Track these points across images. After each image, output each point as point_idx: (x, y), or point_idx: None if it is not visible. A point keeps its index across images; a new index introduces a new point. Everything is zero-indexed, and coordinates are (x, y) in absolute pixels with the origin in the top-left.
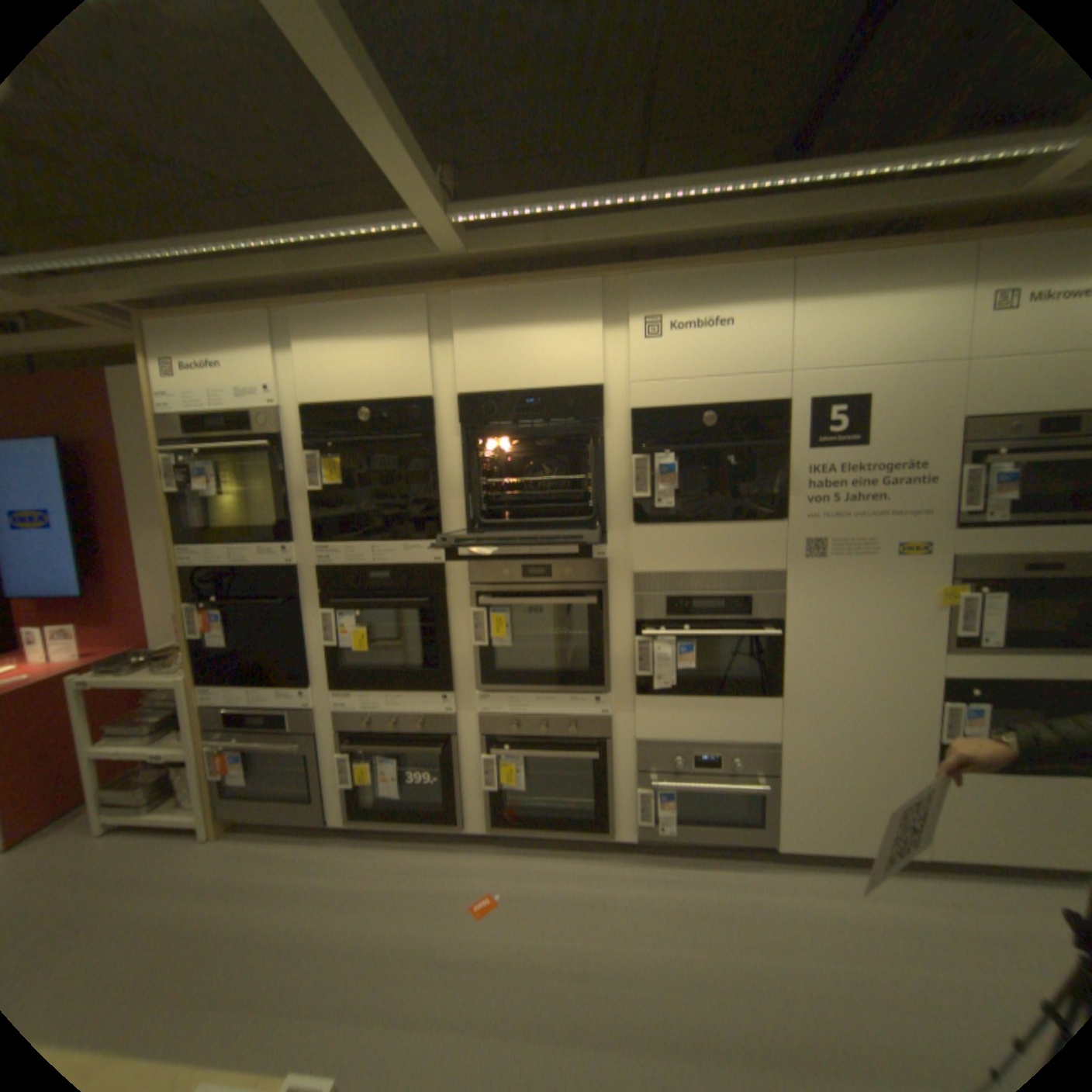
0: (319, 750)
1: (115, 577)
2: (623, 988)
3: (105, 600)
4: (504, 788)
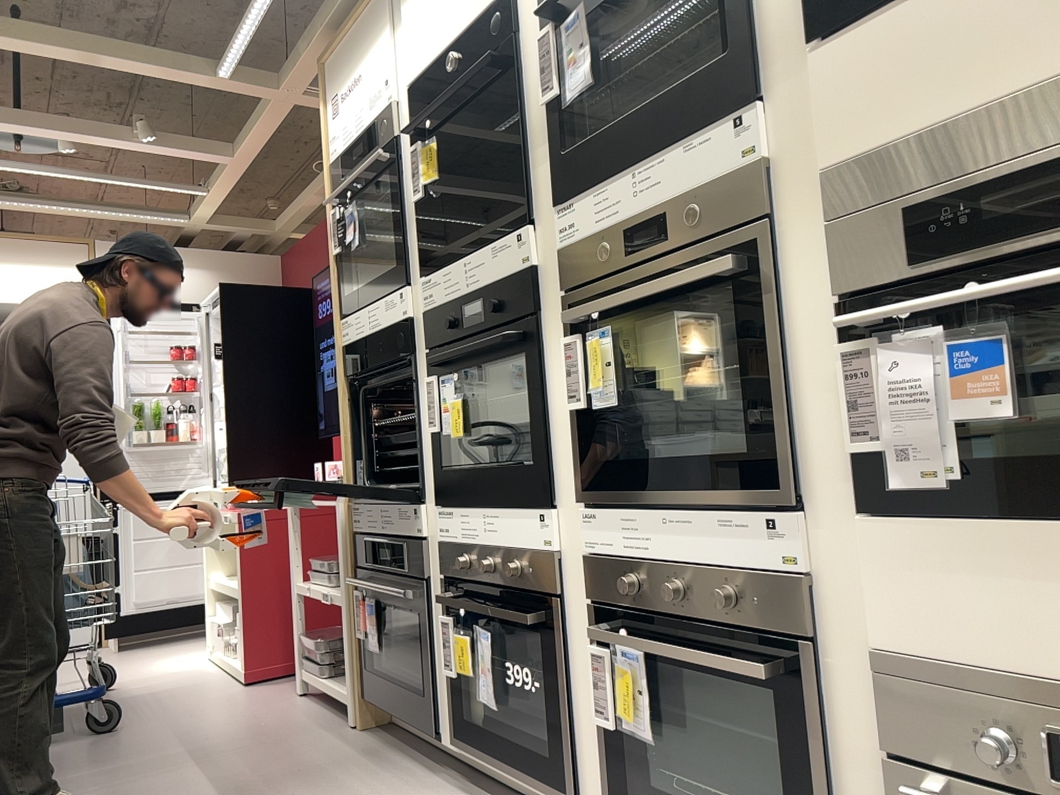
0: (432, 604)
1: None
2: None
3: None
4: (626, 724)
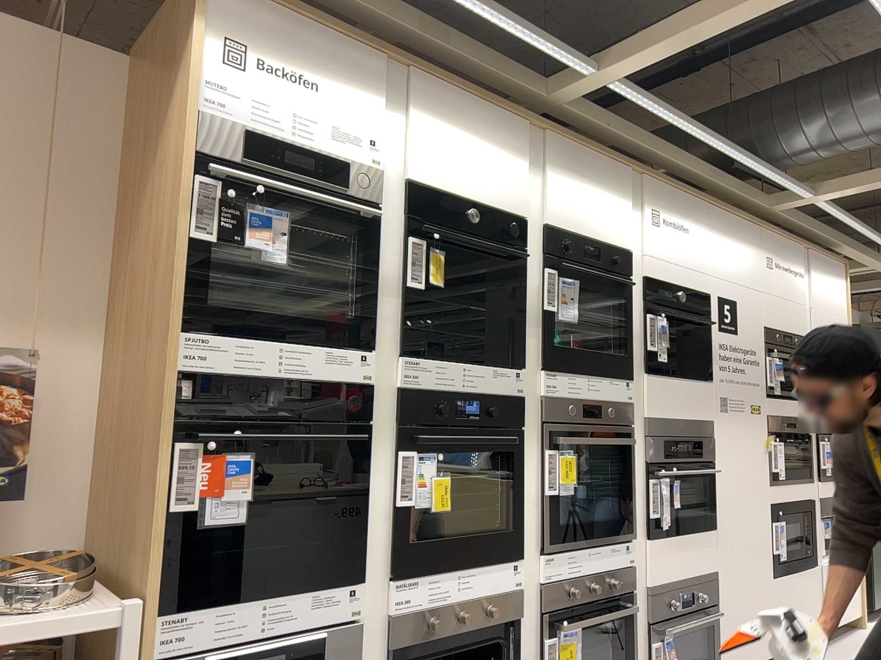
0: None
1: None
2: None
3: None
4: None
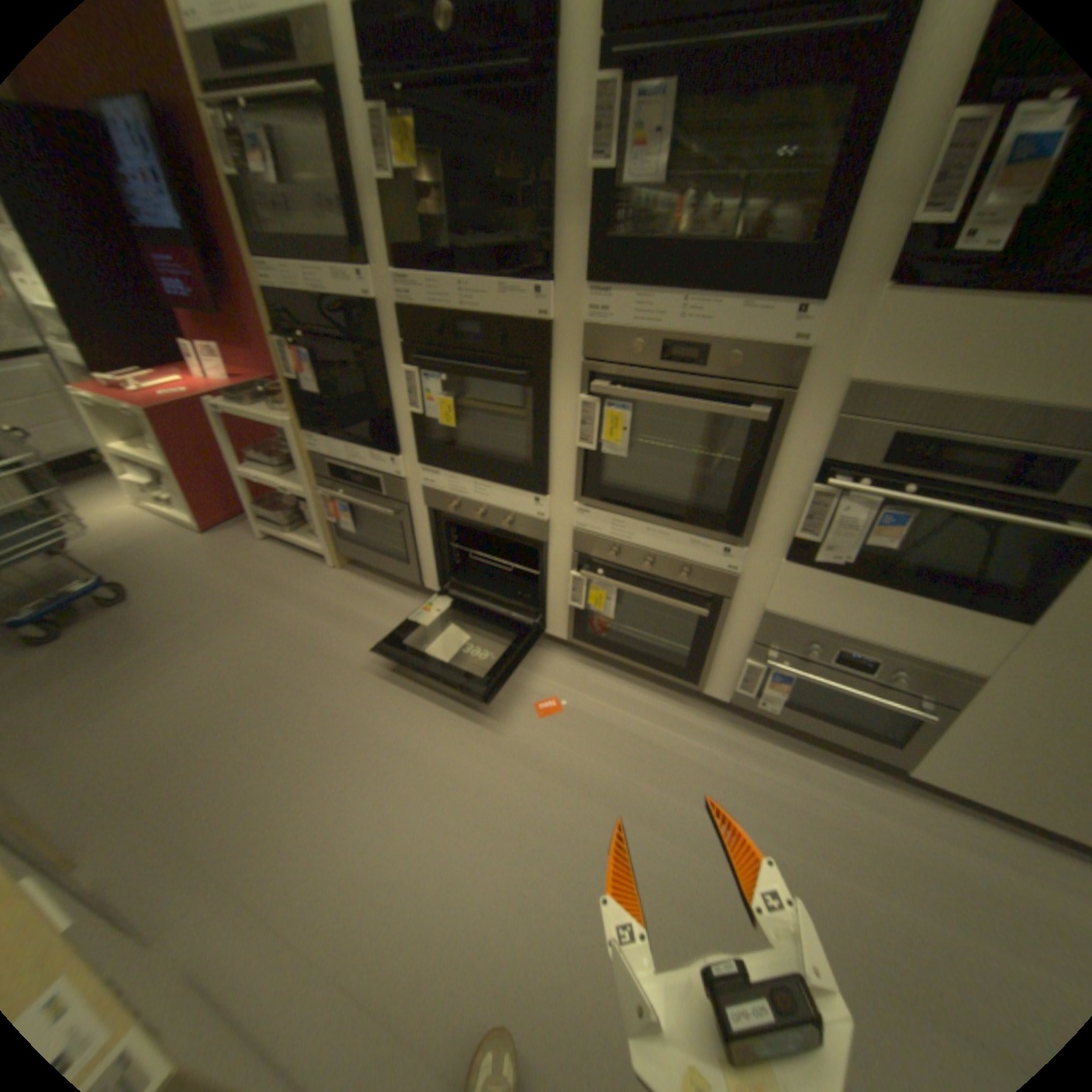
0: (412, 519)
1: (239, 293)
2: (666, 837)
3: (237, 319)
4: (591, 608)
